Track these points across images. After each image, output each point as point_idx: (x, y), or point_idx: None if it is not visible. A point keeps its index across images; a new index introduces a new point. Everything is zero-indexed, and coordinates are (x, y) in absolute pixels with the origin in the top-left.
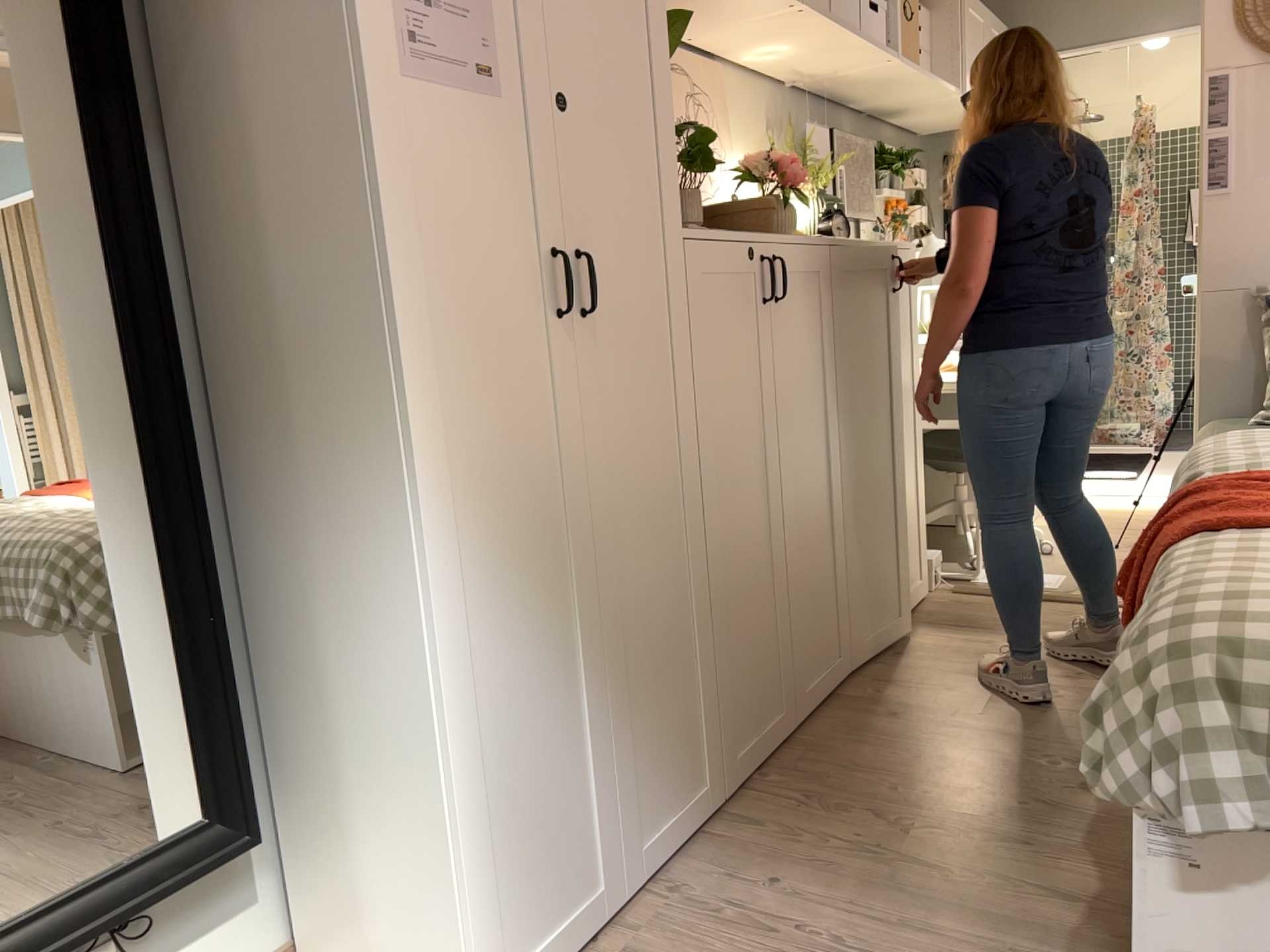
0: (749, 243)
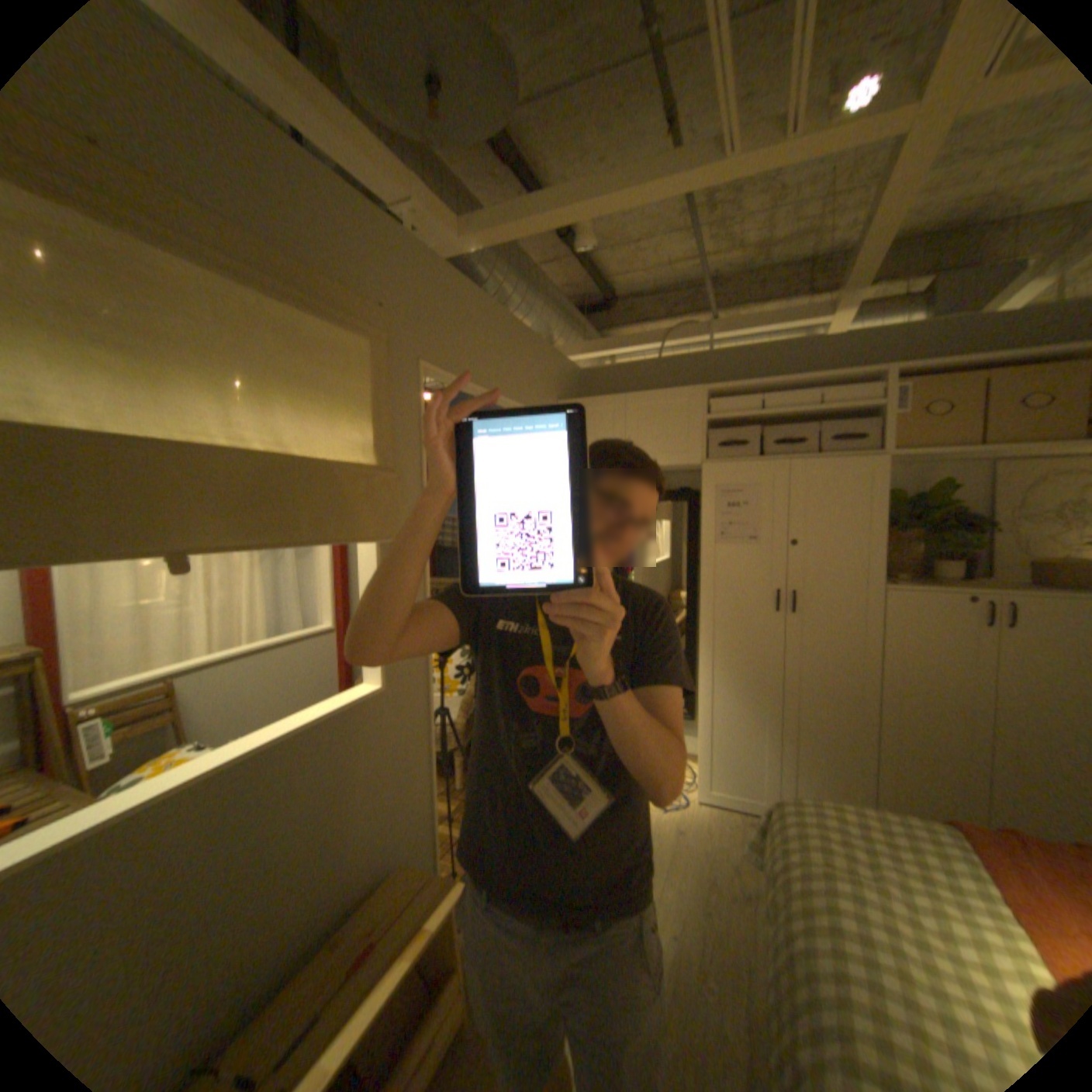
0: (972, 597)
